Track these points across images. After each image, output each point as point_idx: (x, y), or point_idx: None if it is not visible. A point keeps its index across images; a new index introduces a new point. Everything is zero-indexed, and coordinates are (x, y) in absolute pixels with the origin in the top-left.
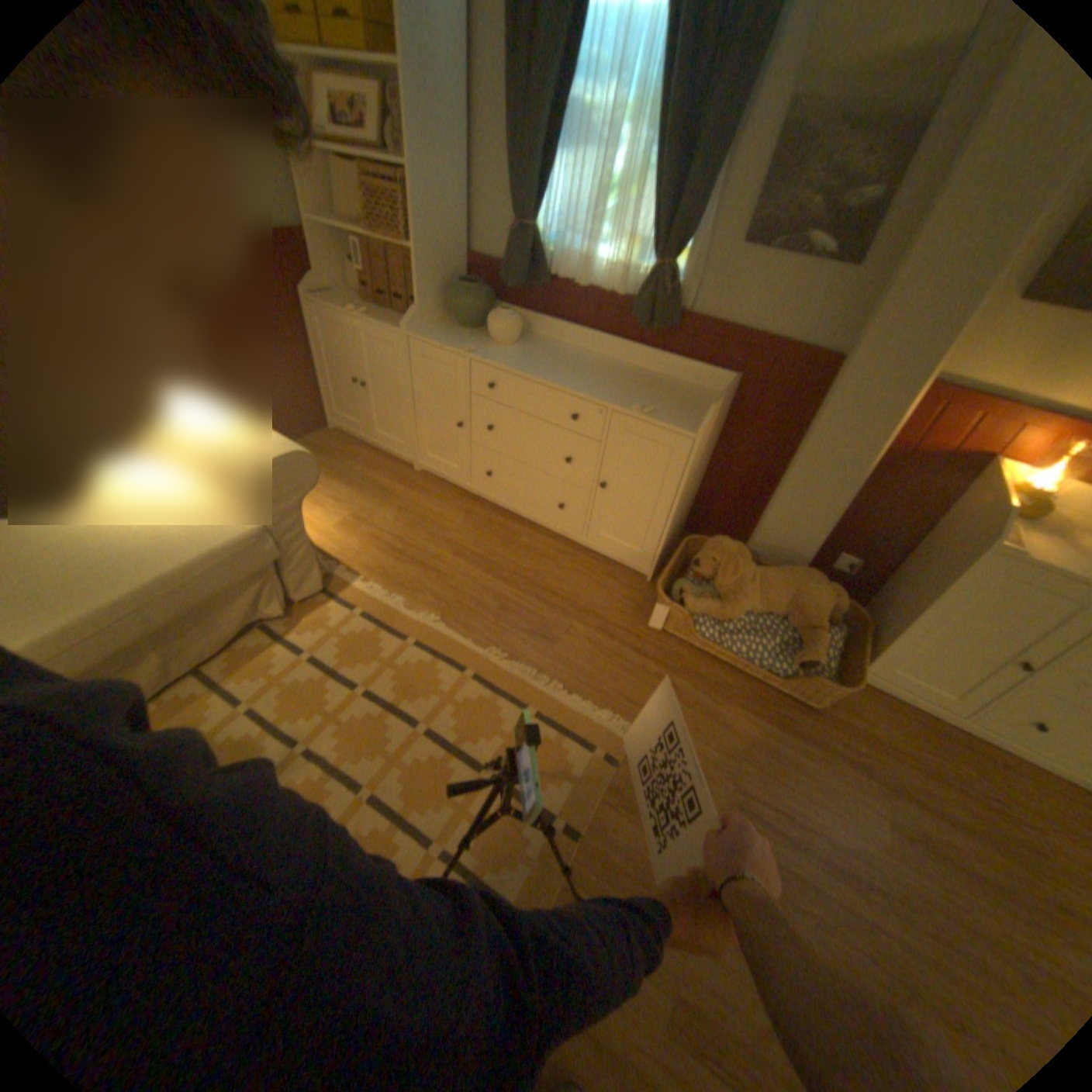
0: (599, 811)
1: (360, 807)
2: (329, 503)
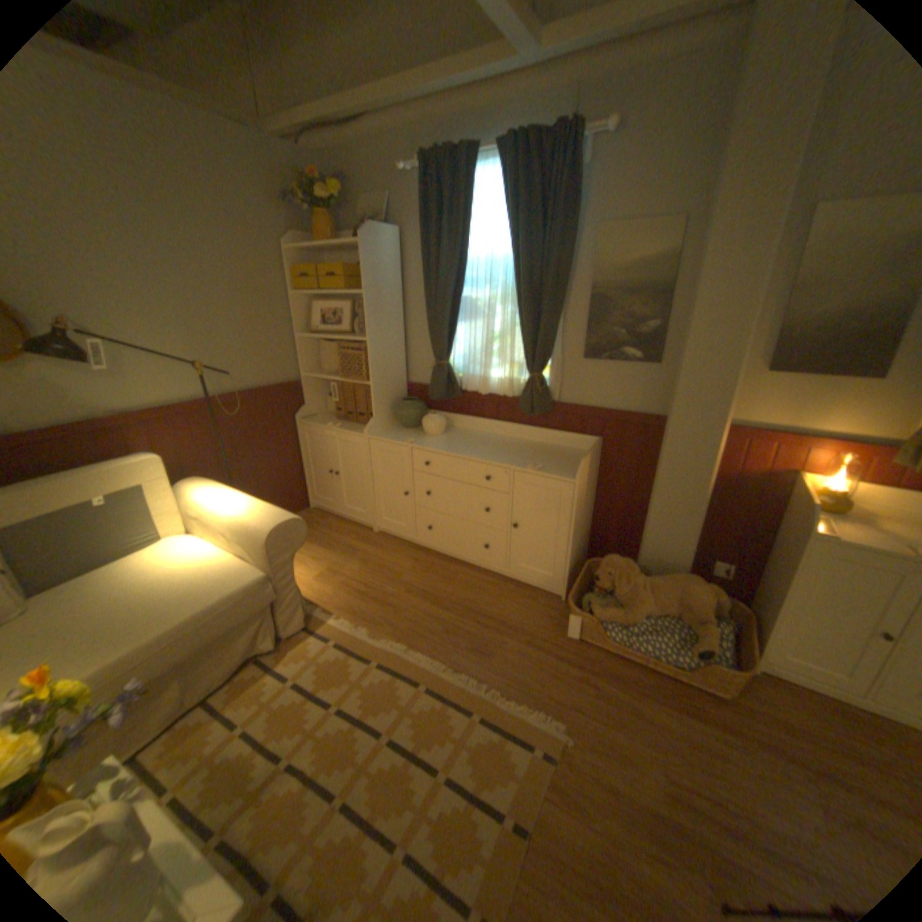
0: (542, 810)
1: (332, 816)
2: (310, 561)
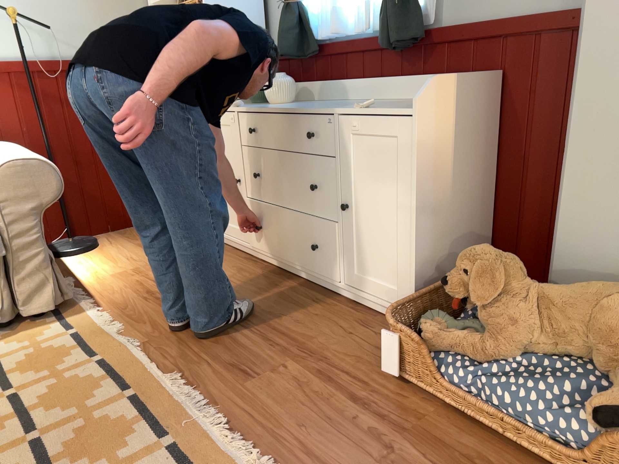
0: None
1: None
2: (124, 260)
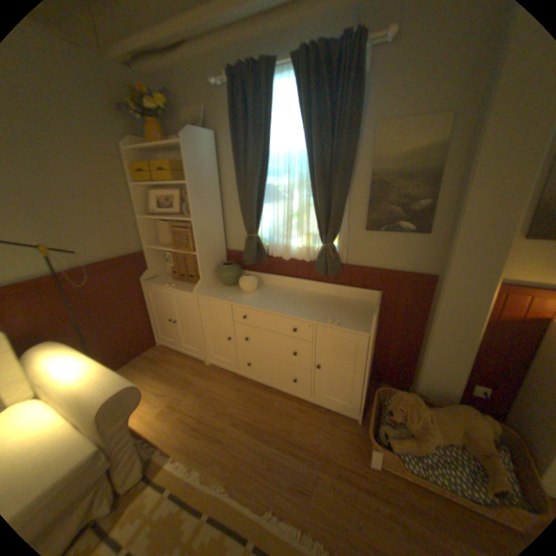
0: None
1: None
2: (153, 398)
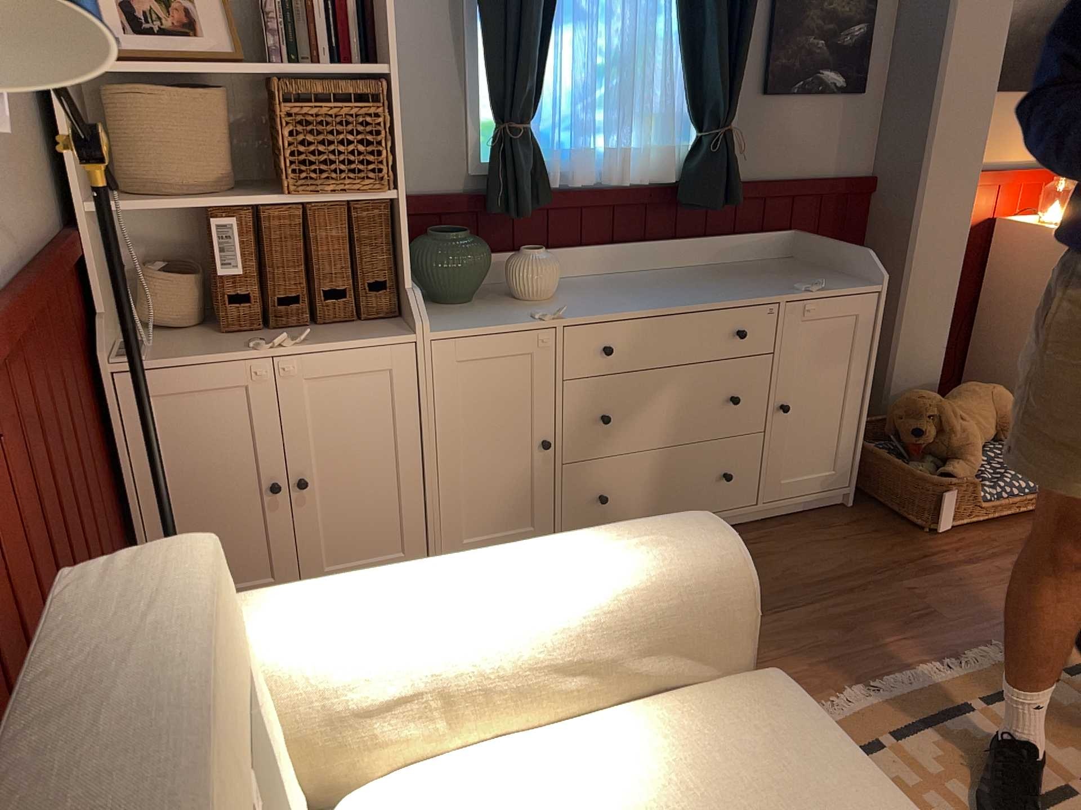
0: None
1: None
2: None
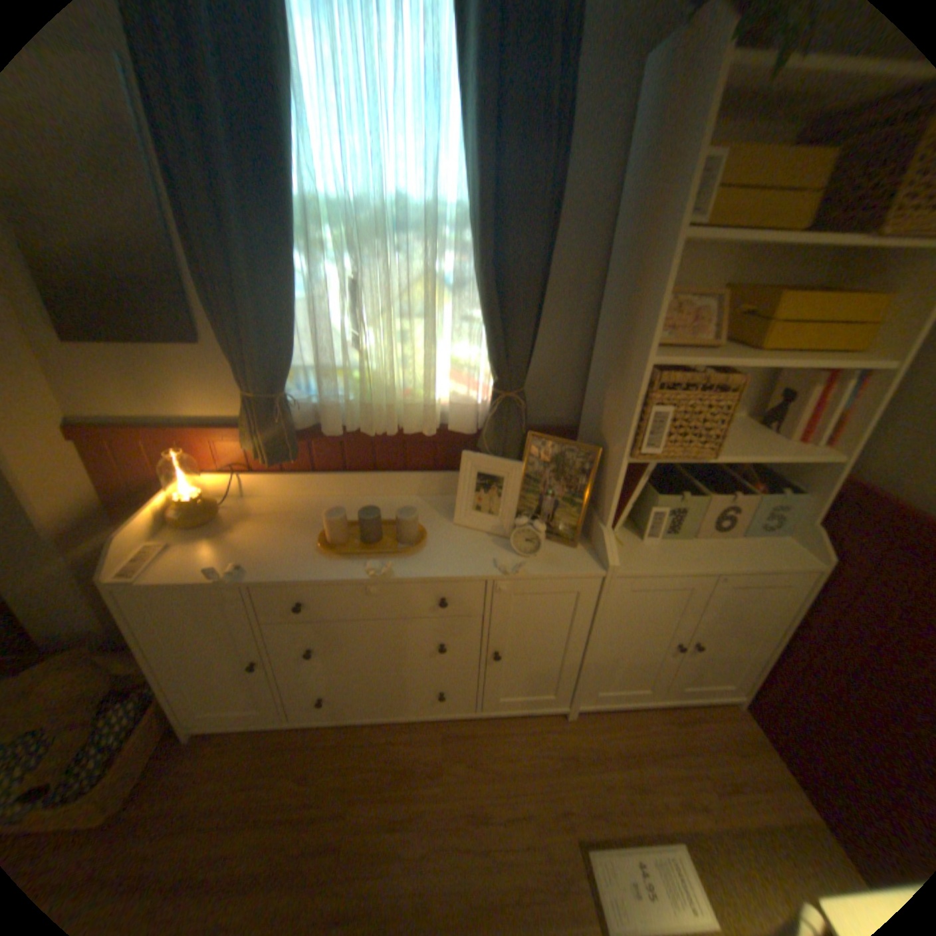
0: None
1: None
2: None
